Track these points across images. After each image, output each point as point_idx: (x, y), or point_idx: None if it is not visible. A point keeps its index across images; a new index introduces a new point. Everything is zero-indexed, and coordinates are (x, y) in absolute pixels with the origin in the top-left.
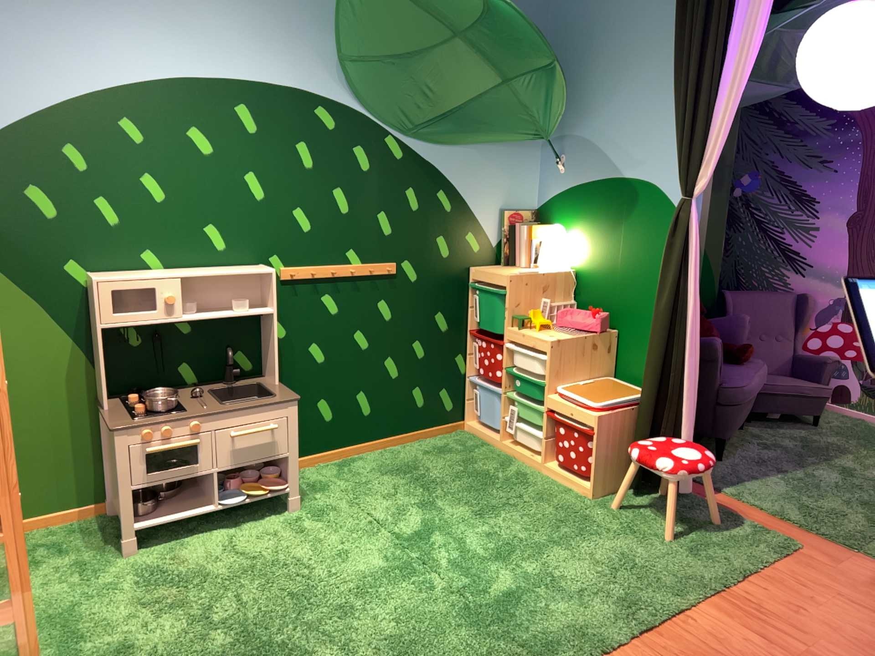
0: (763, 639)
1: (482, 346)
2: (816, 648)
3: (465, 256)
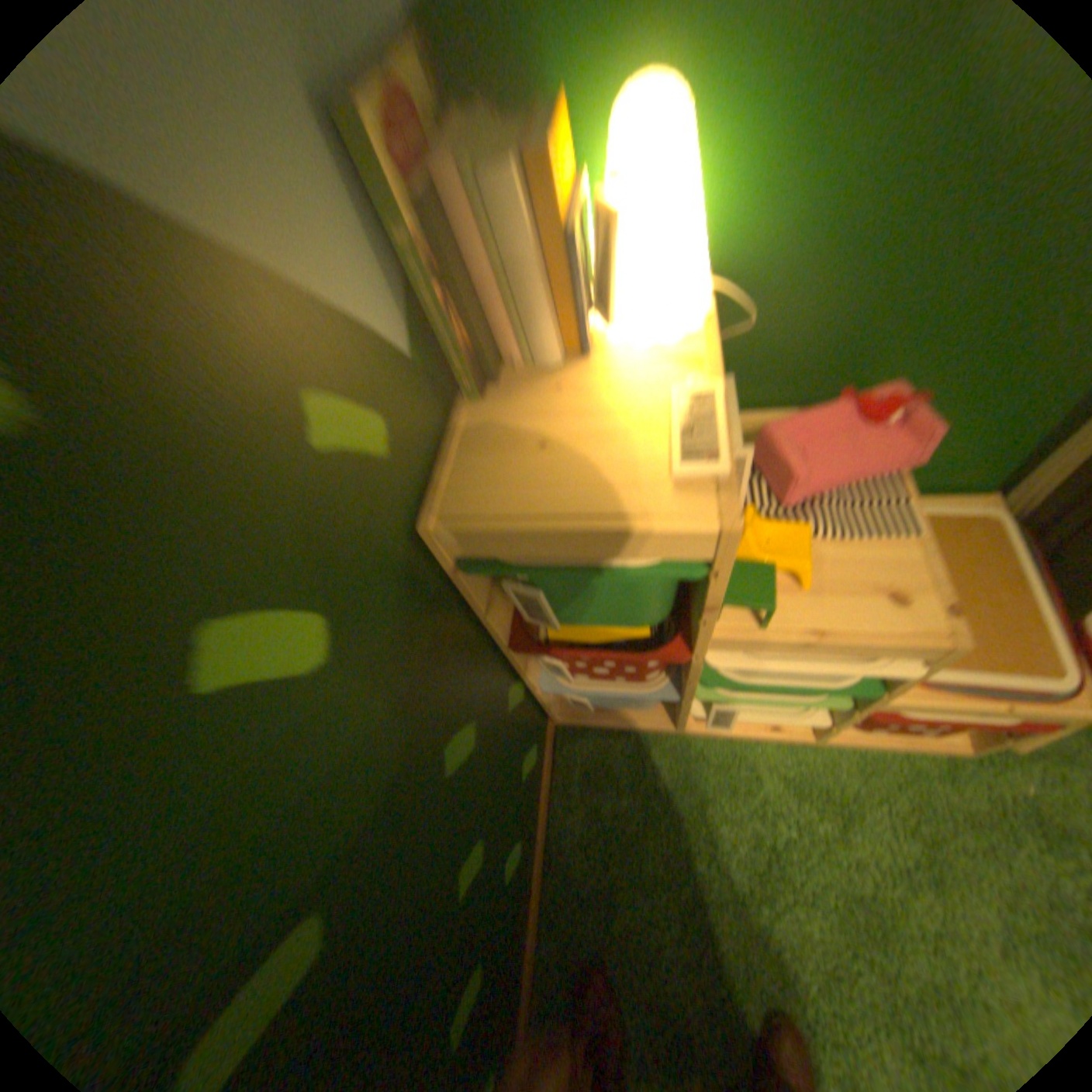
0: None
1: (582, 665)
2: None
3: (381, 521)
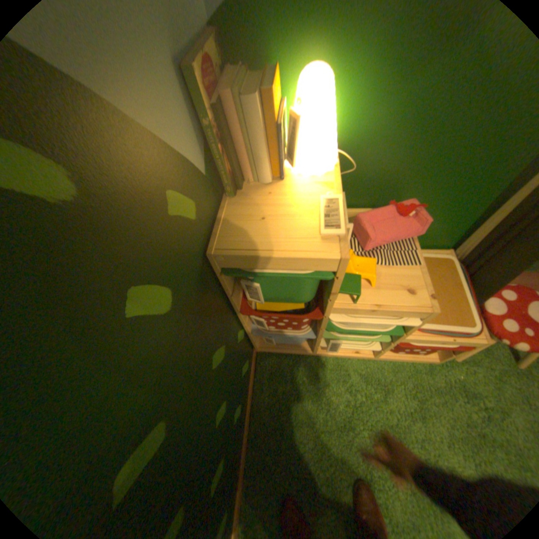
0: None
1: (273, 320)
2: None
3: (192, 248)
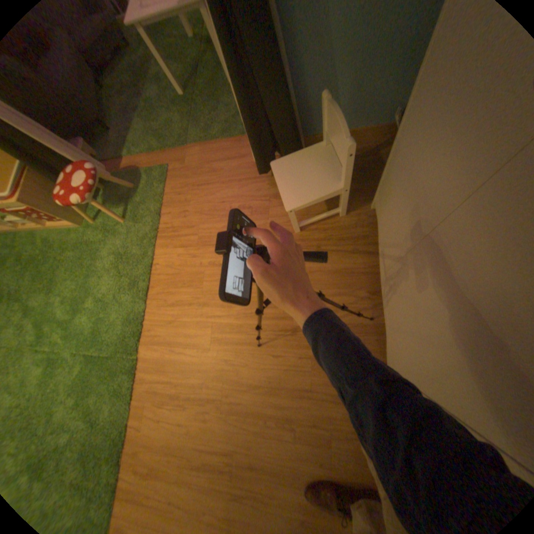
0: (182, 249)
1: None
2: (199, 233)
3: None
